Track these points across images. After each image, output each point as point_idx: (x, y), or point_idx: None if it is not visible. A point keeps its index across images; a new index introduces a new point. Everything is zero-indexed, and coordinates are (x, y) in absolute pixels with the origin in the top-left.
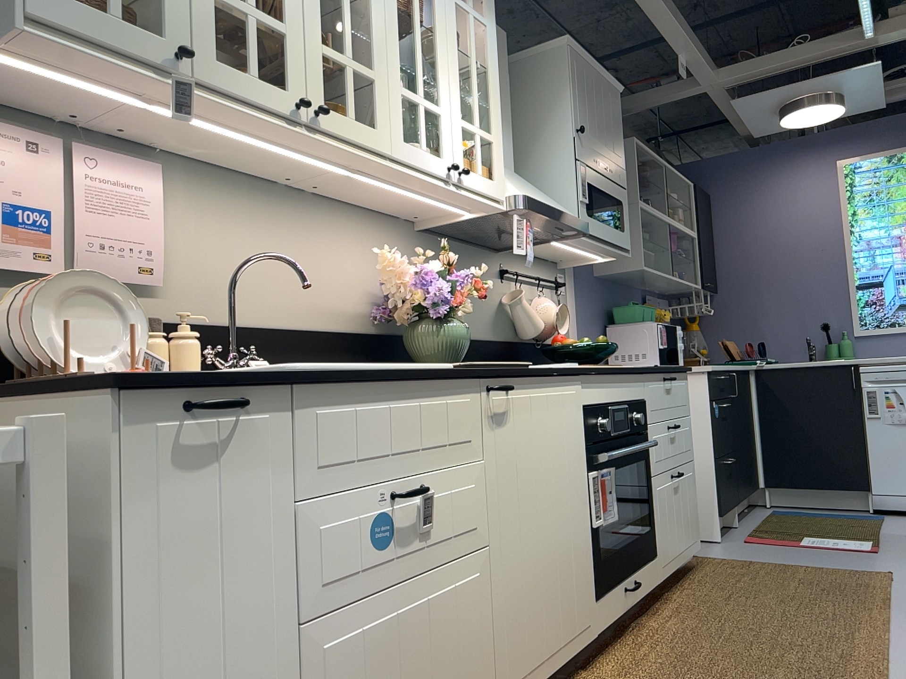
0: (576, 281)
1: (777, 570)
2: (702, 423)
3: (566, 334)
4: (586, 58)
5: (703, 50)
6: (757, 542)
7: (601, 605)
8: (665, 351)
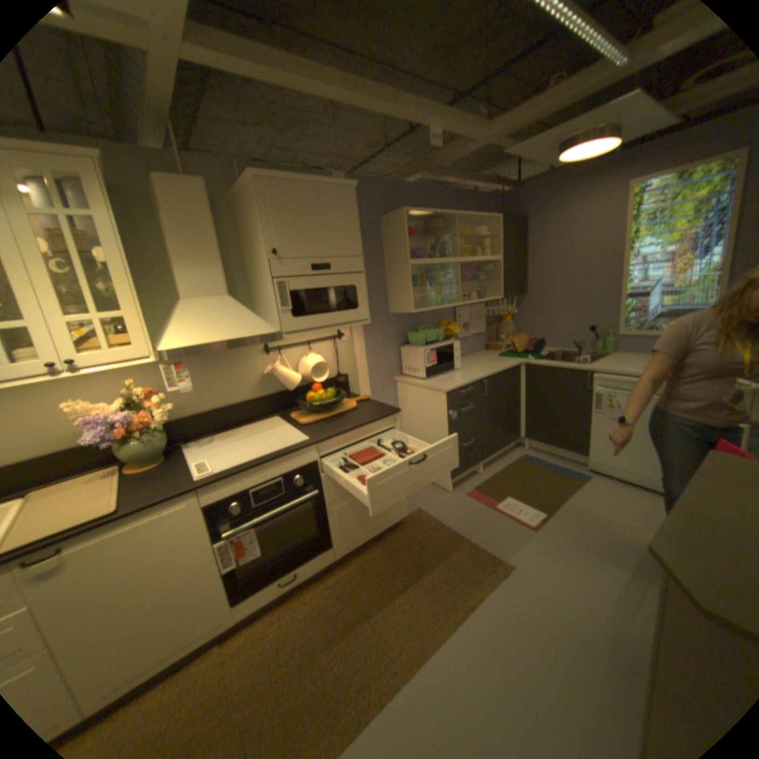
0: (362, 326)
1: (443, 545)
2: (442, 423)
3: (348, 367)
4: (285, 176)
5: (459, 112)
6: (472, 499)
7: (237, 609)
8: (432, 367)
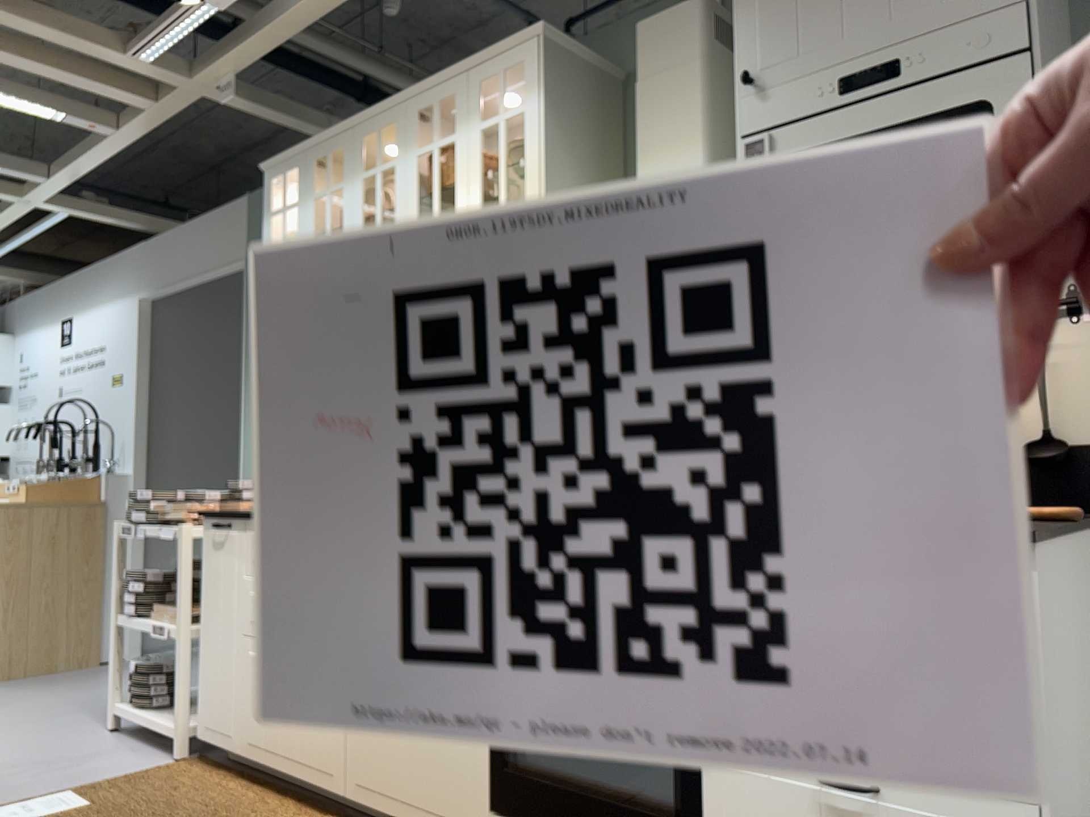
0: None
1: None
2: None
3: None
4: None
5: None
6: None
7: None
8: None
